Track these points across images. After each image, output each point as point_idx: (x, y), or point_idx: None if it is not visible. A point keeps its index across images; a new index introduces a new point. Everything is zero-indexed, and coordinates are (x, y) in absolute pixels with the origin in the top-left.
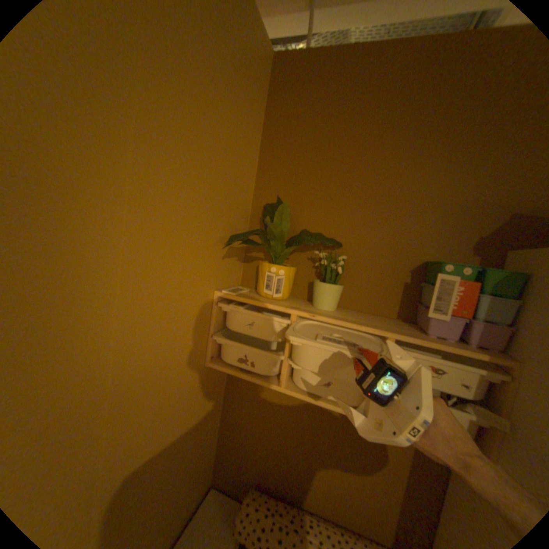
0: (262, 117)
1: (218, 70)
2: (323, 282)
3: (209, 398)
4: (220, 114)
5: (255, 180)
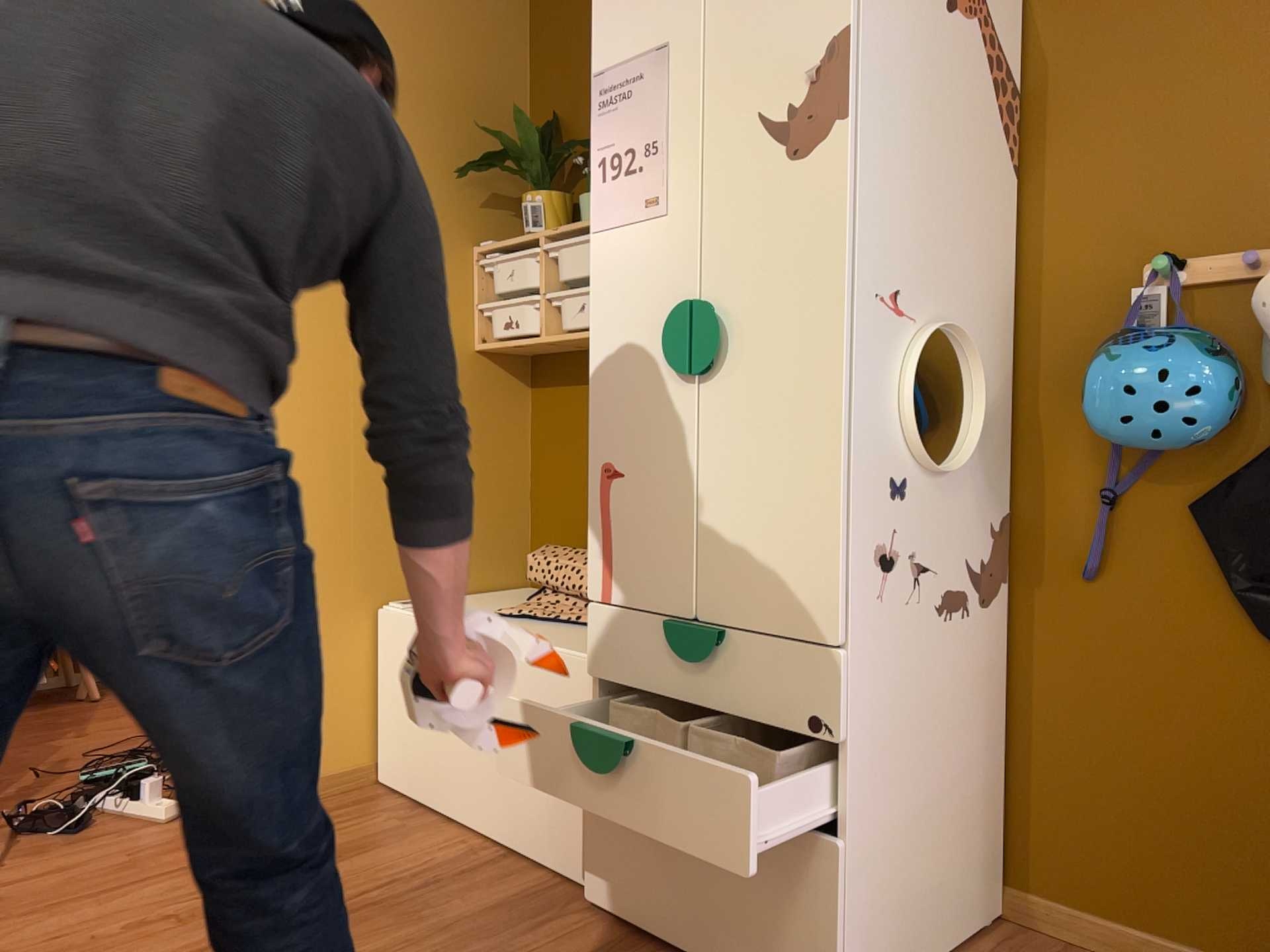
0: (523, 20)
1: (431, 1)
2: (581, 196)
3: (491, 411)
4: (442, 41)
5: (529, 104)
